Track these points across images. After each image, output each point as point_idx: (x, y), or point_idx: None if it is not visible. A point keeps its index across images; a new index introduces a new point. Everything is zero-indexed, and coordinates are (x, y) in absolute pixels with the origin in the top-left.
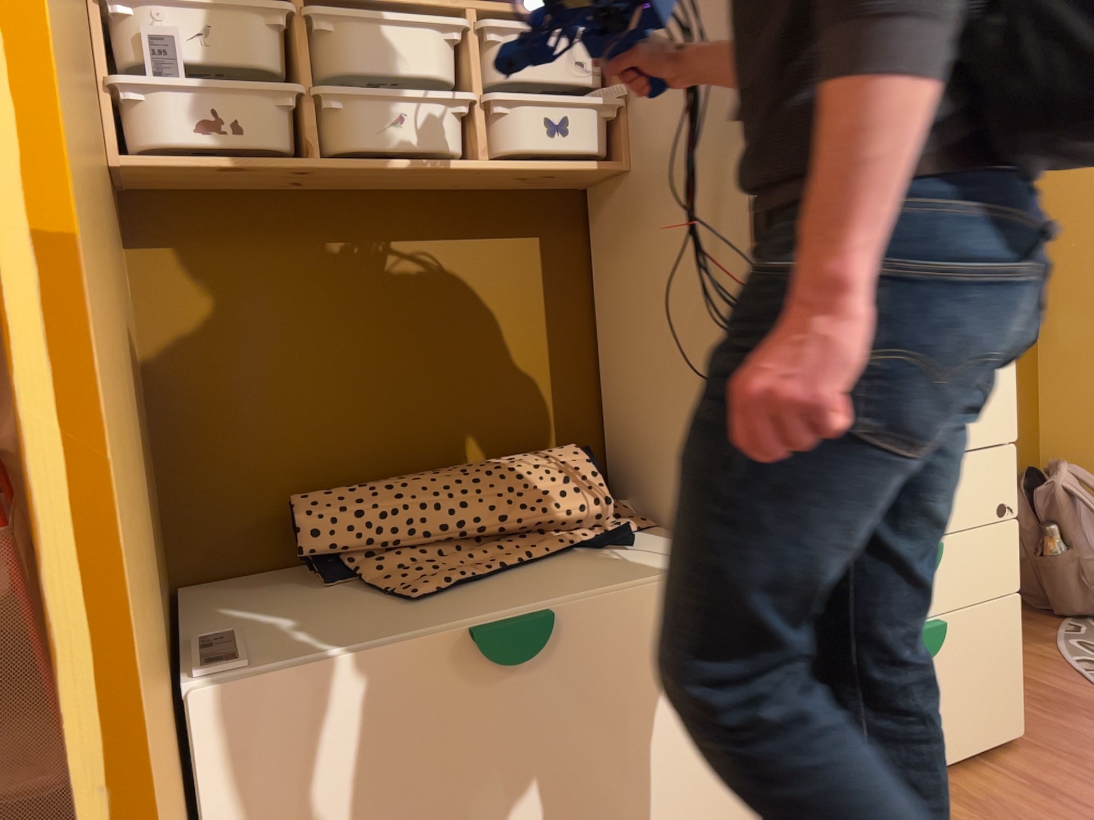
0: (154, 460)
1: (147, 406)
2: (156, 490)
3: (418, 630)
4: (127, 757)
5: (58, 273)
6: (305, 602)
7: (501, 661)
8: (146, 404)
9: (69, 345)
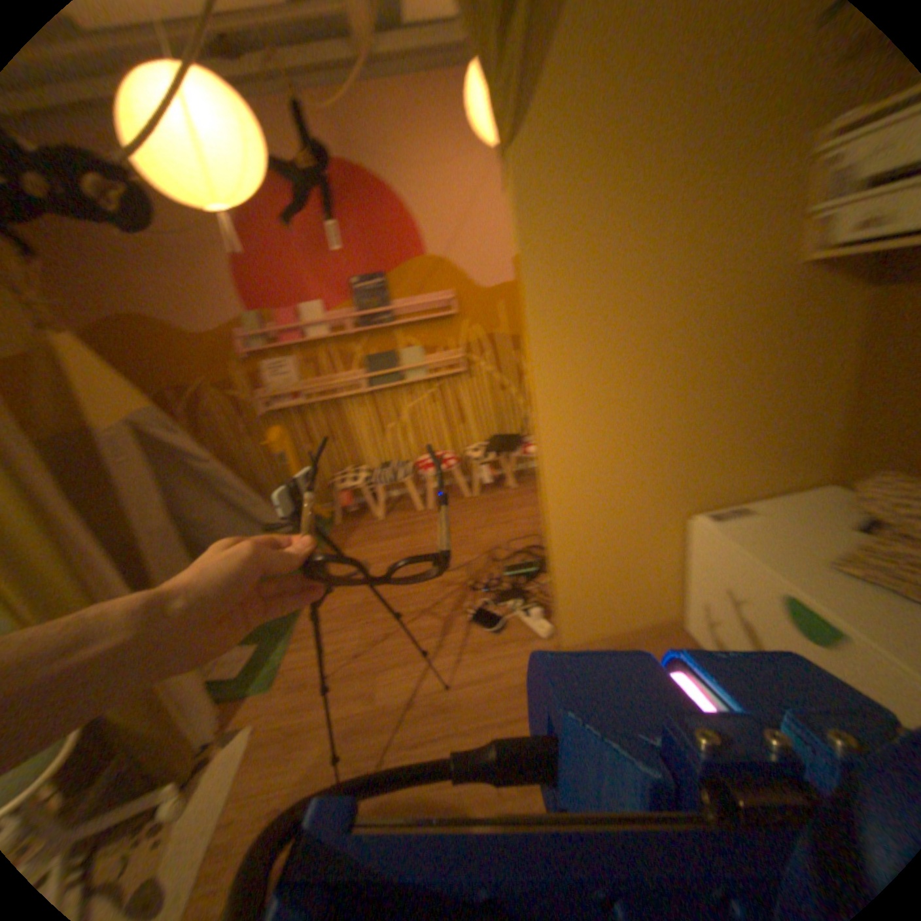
0: (846, 413)
1: (851, 382)
2: (824, 430)
3: (781, 571)
4: (547, 504)
5: (535, 396)
6: (820, 526)
7: (798, 622)
8: (845, 382)
9: (537, 413)
